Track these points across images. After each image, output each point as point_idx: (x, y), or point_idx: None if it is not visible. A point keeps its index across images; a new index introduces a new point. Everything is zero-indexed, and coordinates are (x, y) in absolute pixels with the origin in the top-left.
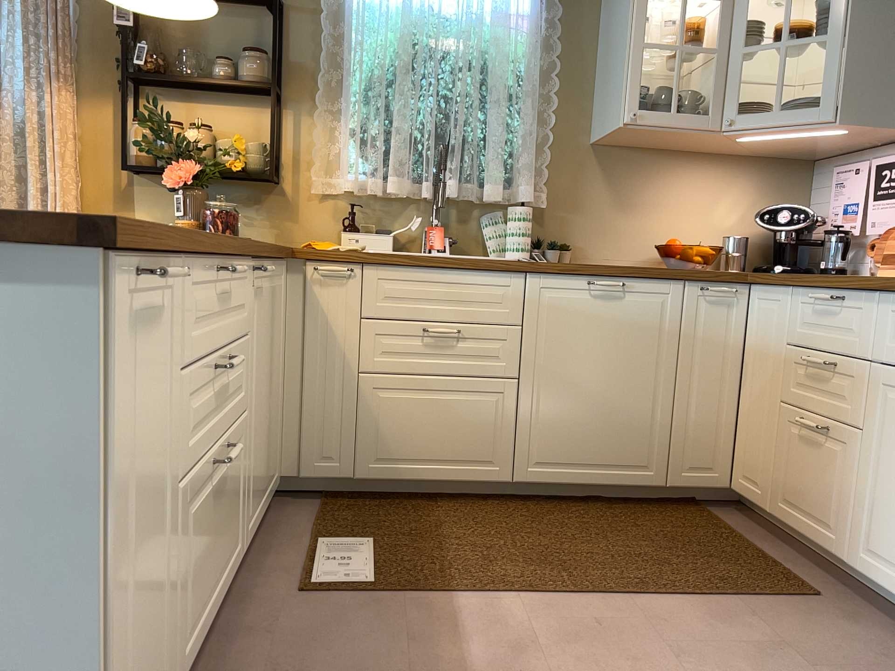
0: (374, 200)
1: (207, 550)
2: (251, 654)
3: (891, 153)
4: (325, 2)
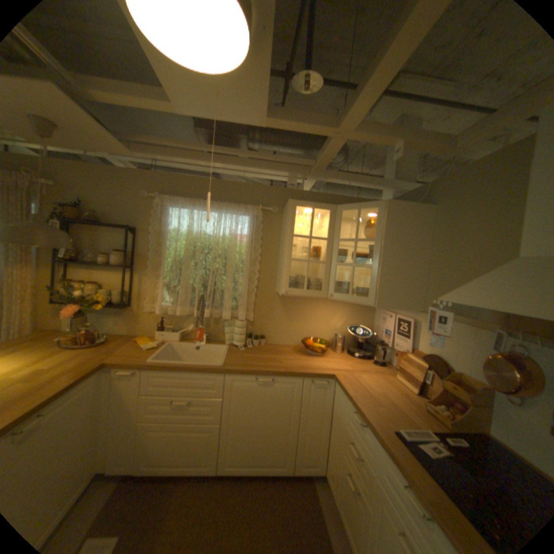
0: (174, 314)
1: None
2: None
3: (405, 312)
4: (153, 227)
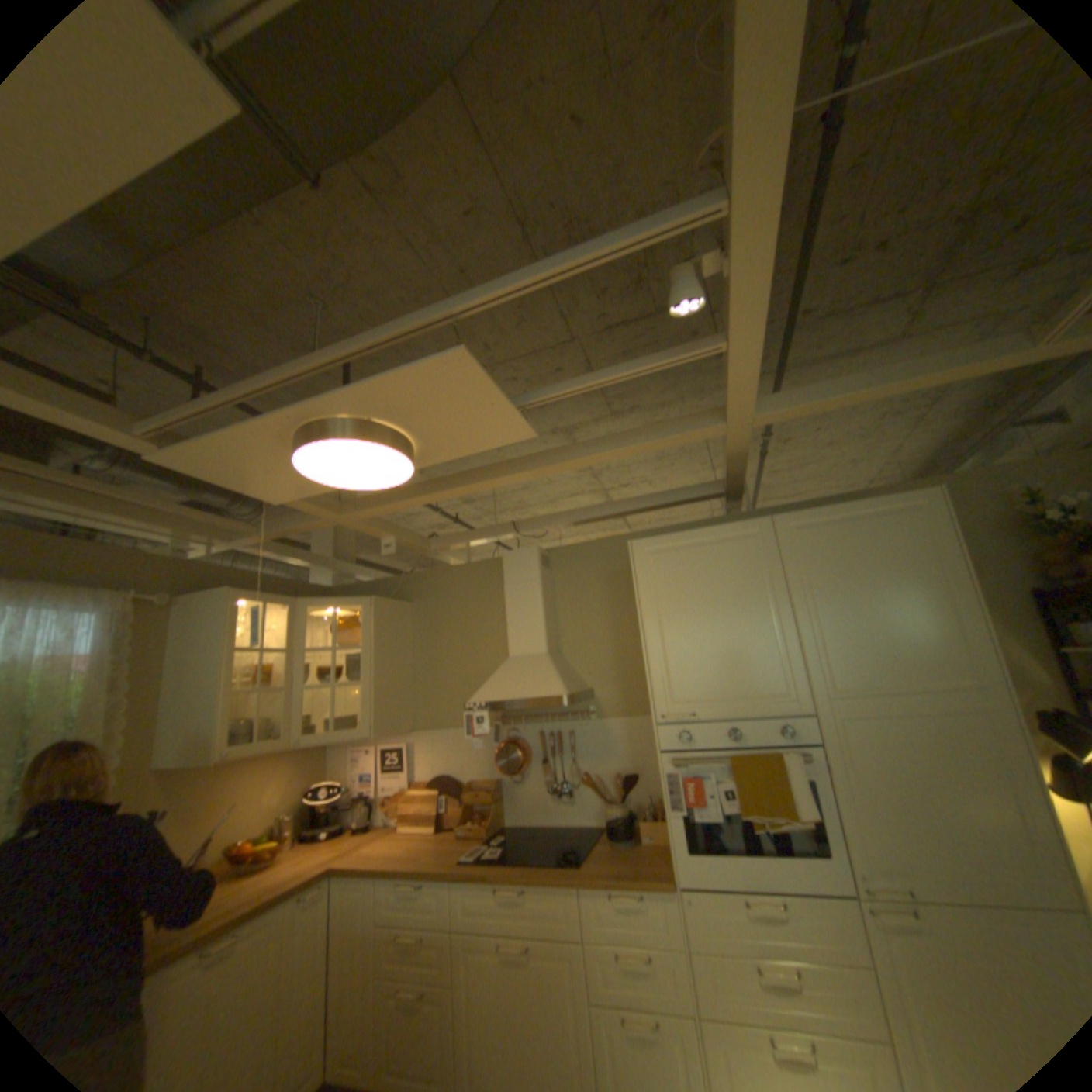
0: None
1: None
2: None
3: (385, 741)
4: None
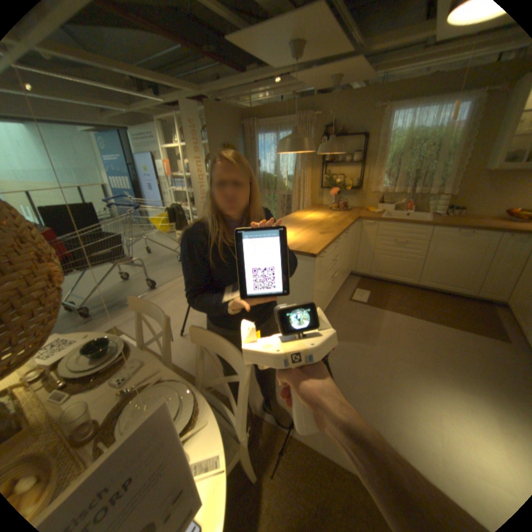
0: (390, 193)
1: (330, 291)
2: (337, 310)
3: None
4: (381, 130)
